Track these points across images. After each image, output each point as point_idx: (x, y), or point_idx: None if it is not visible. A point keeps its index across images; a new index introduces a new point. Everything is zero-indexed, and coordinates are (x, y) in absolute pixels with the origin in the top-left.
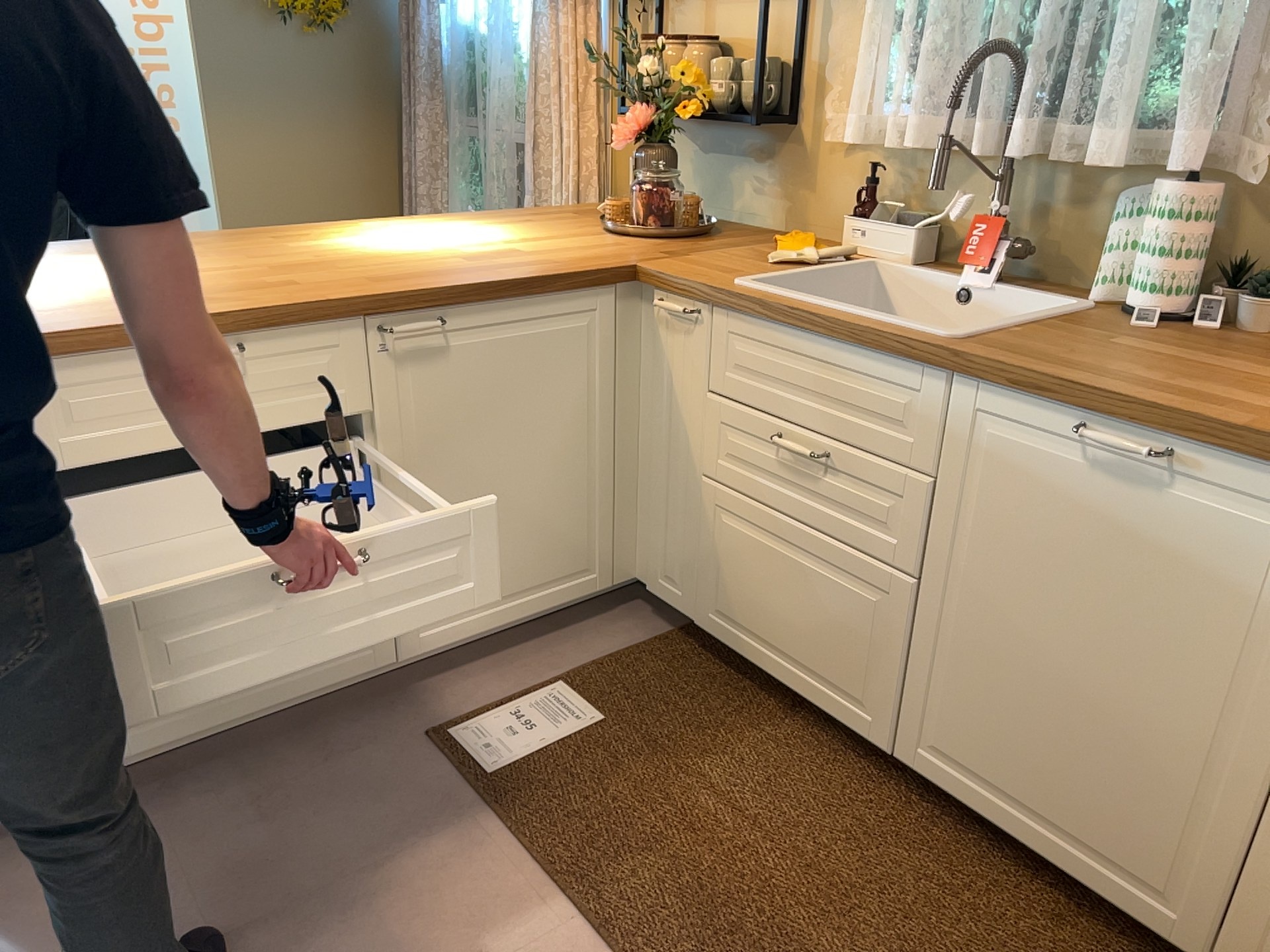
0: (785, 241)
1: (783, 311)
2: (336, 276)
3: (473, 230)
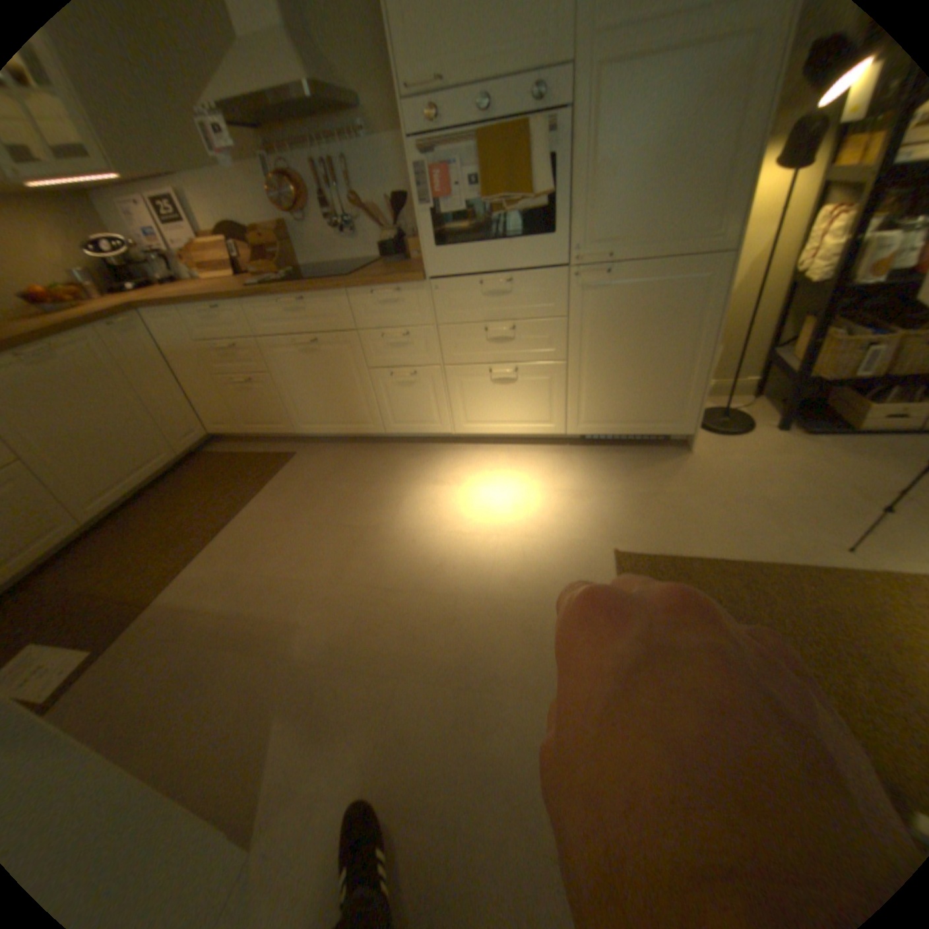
0: None
1: None
2: None
3: None
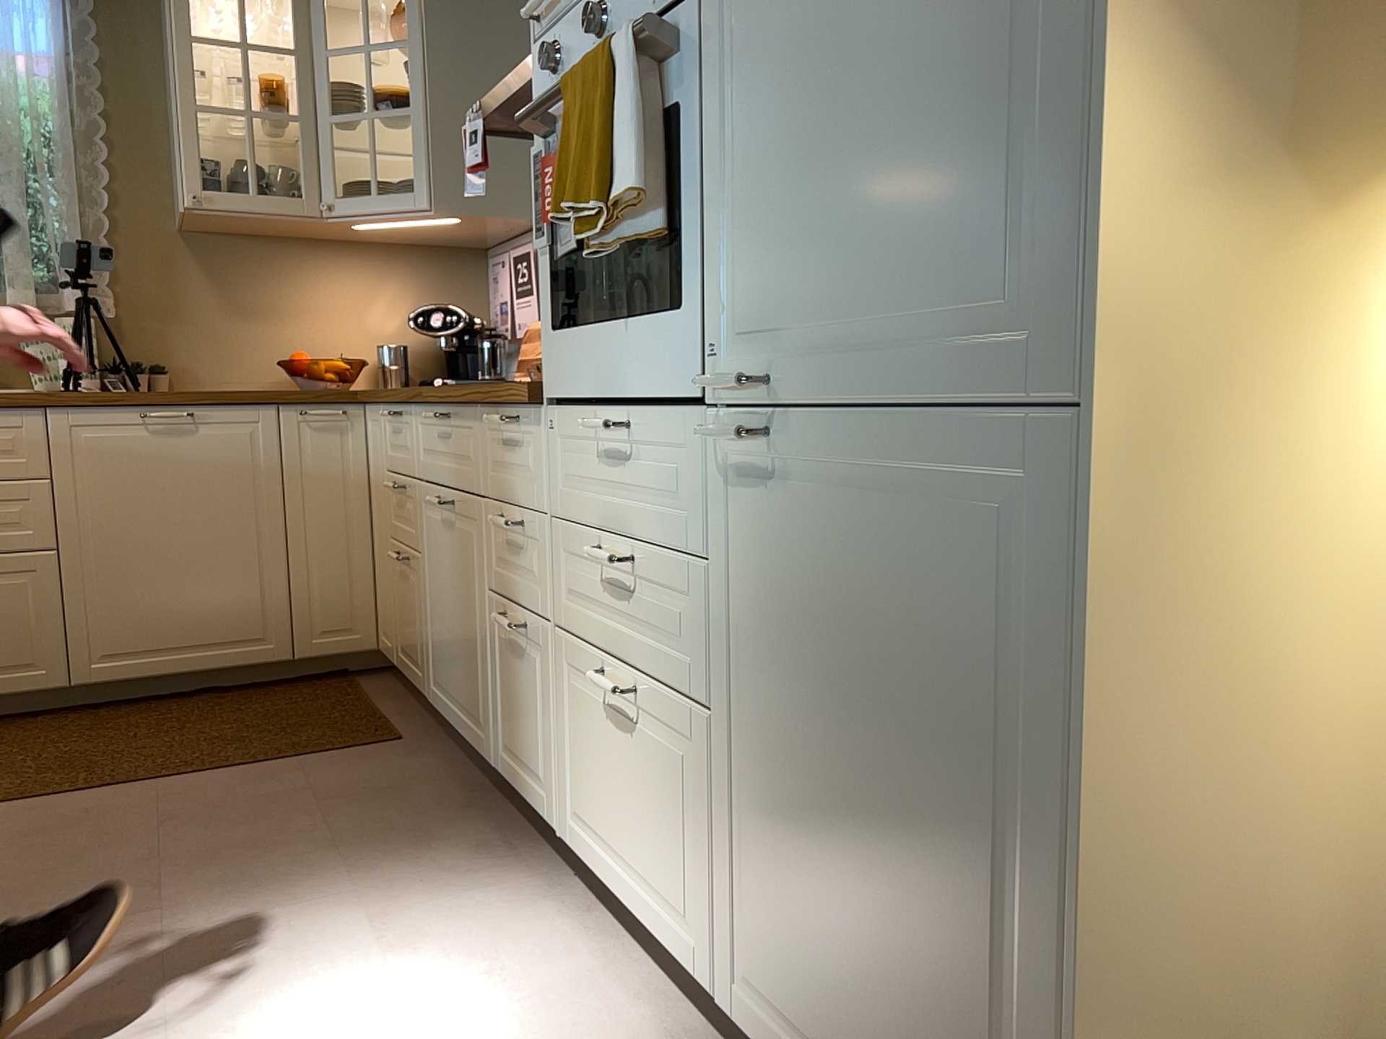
0: None
1: None
2: None
3: None
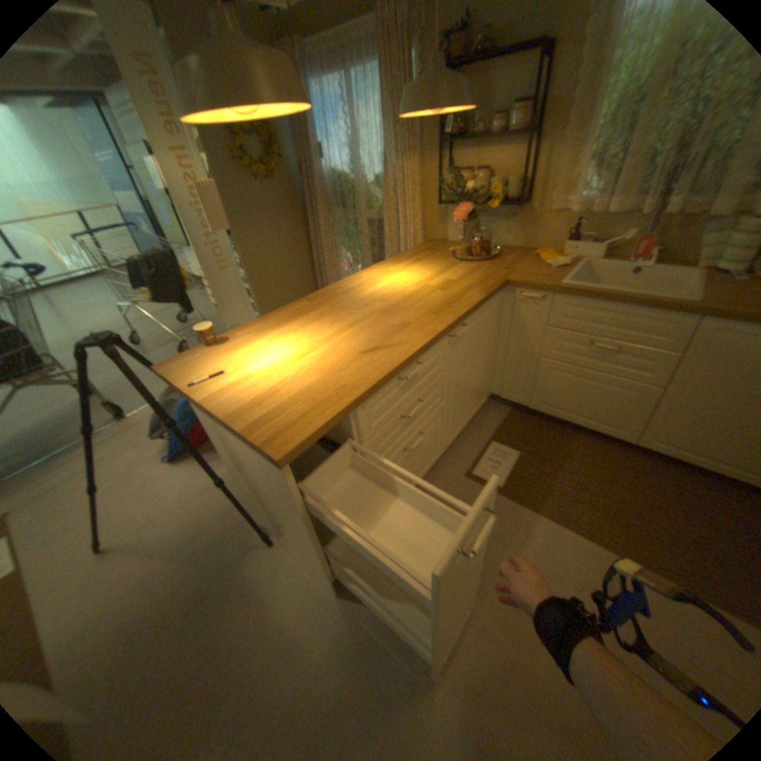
0: (544, 254)
1: (603, 295)
2: (412, 314)
3: (410, 271)
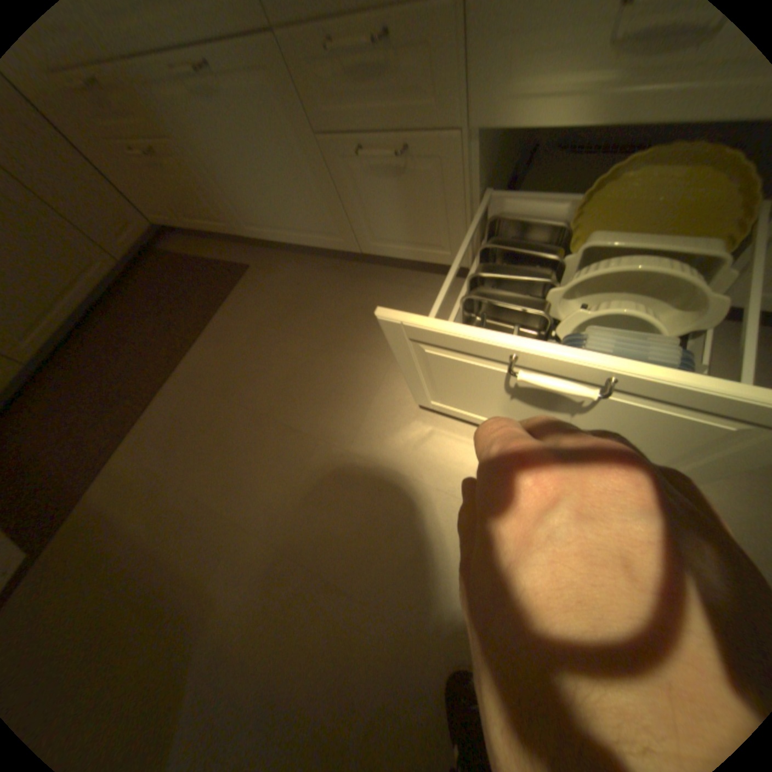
0: None
1: None
2: None
3: None
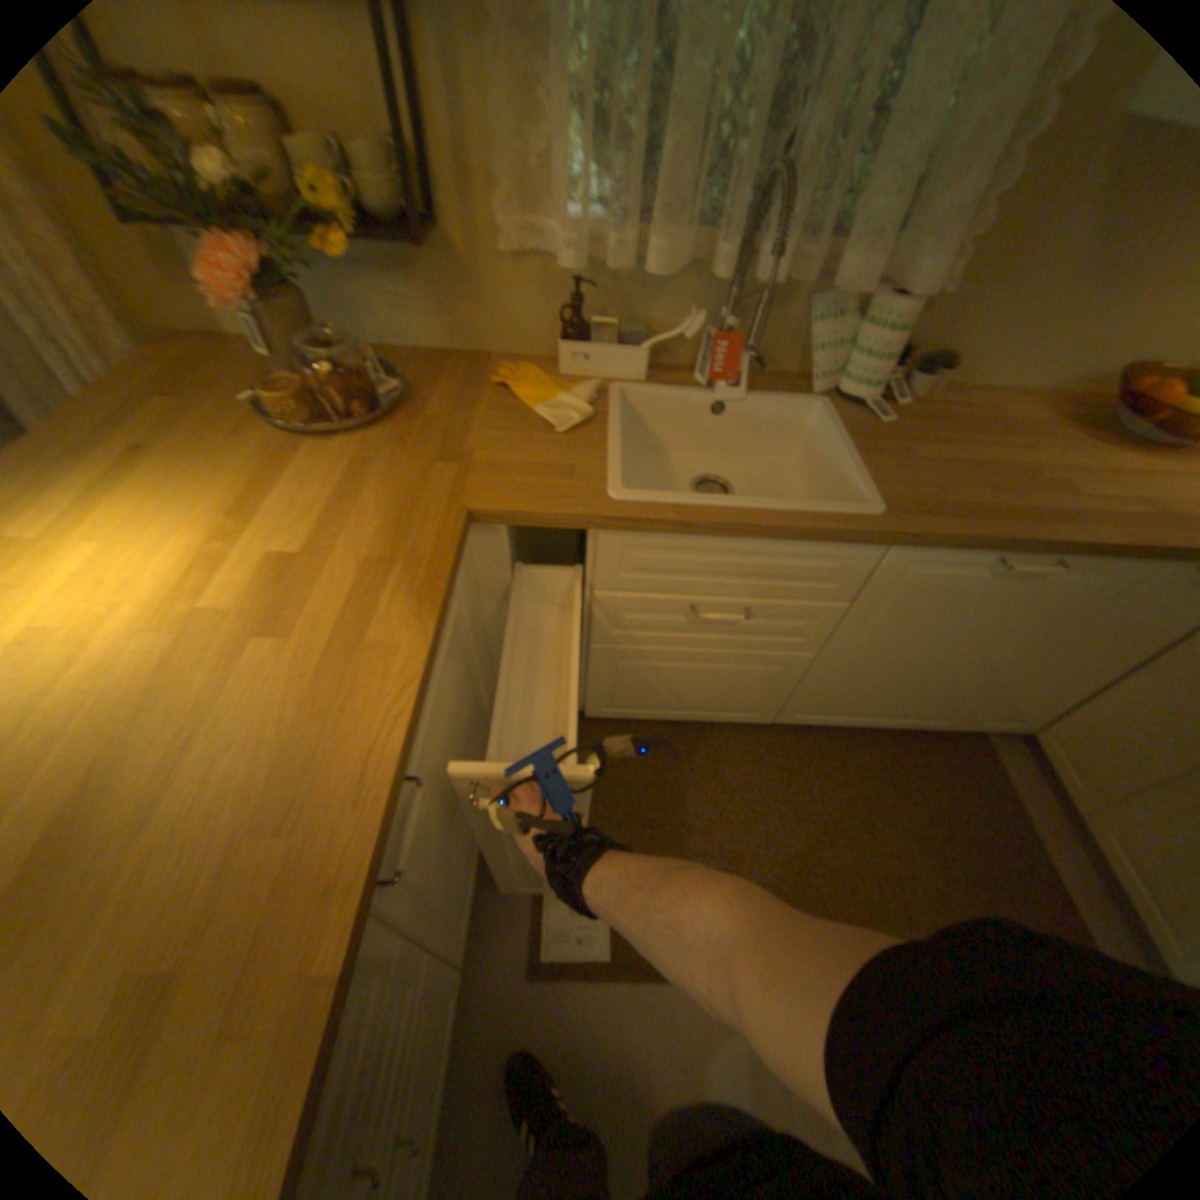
0: (525, 386)
1: (714, 527)
2: (175, 868)
3: (112, 524)
